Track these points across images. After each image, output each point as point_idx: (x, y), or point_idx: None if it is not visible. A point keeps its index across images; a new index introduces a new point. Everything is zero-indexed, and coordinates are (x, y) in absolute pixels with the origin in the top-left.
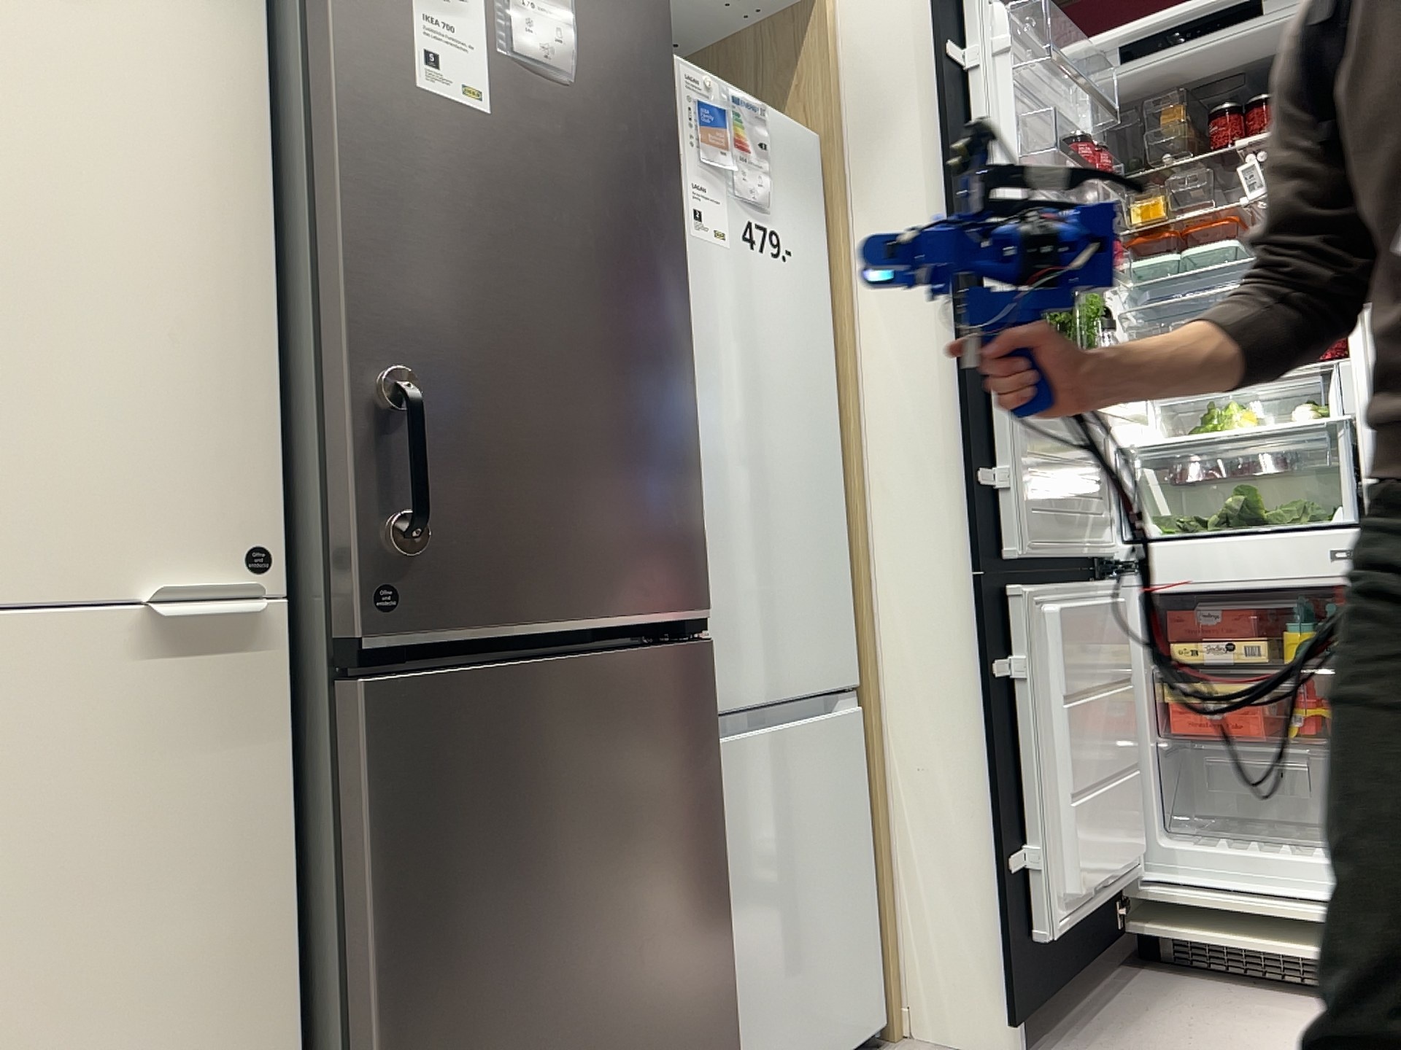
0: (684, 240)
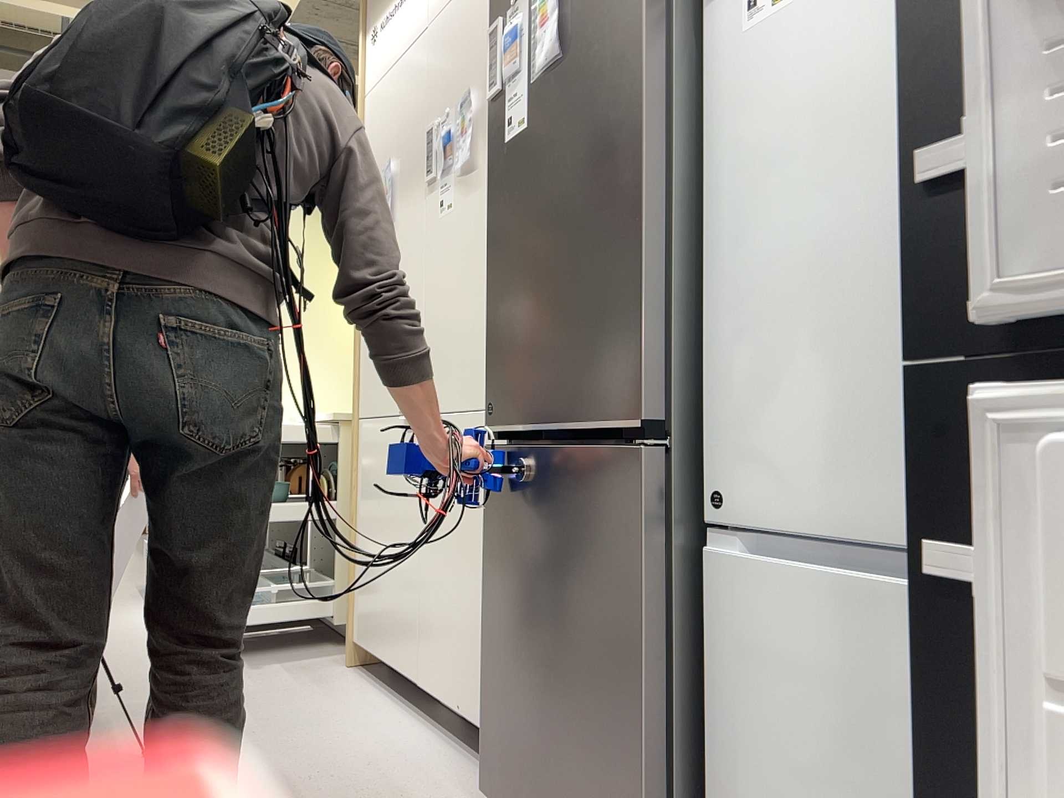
0: (643, 92)
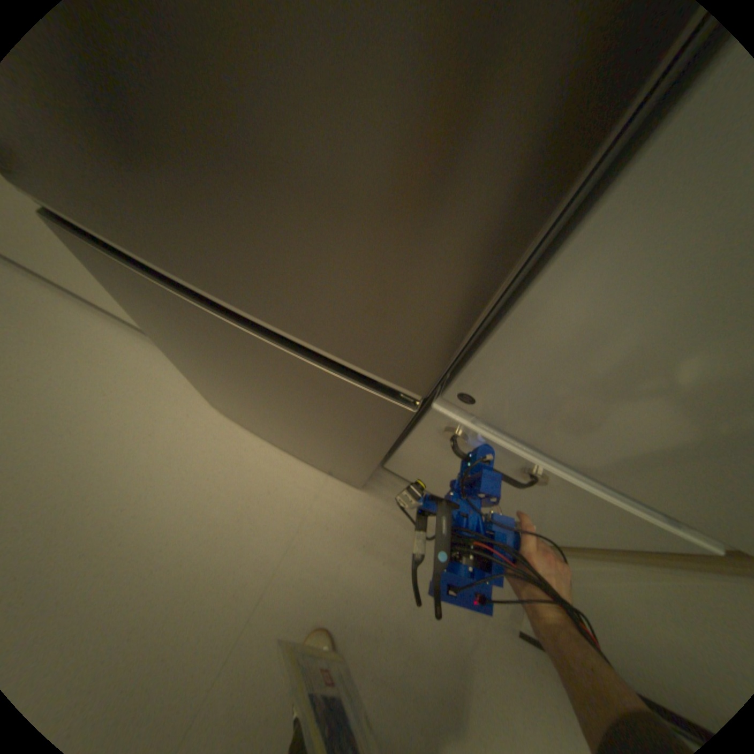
0: None
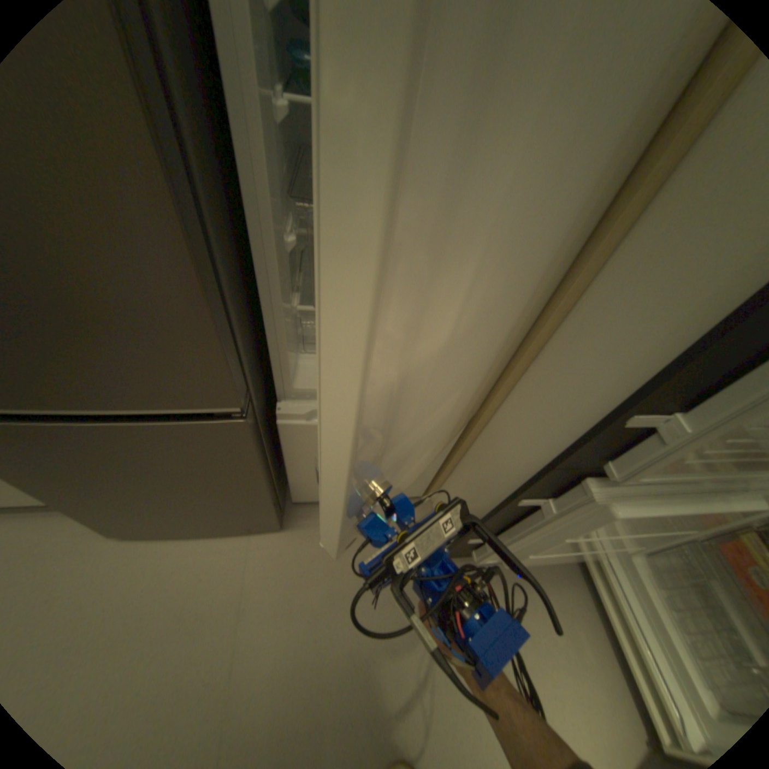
0: None
